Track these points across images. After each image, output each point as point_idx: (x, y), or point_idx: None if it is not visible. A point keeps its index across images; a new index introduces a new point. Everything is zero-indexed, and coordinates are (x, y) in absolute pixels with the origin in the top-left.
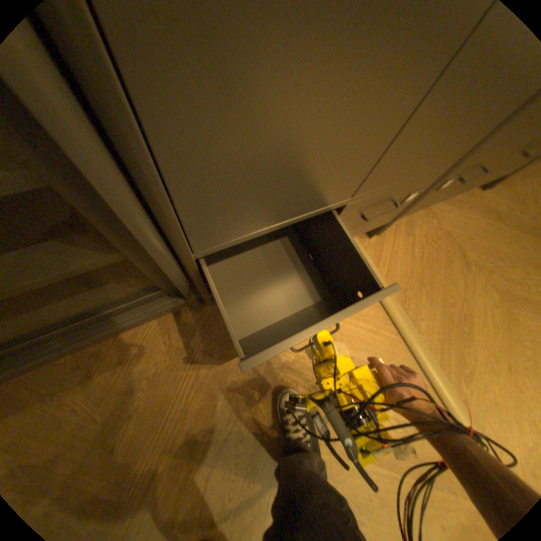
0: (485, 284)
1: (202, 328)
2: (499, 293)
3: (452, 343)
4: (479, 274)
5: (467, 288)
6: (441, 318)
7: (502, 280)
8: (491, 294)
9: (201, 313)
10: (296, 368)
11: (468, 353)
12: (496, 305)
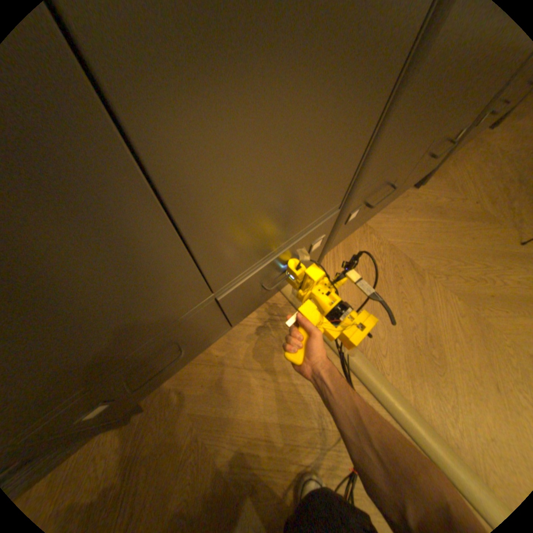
0: (443, 292)
1: (132, 444)
2: (461, 297)
3: (423, 375)
4: (435, 282)
5: (425, 302)
6: (404, 348)
7: (461, 282)
8: (452, 302)
9: (127, 425)
10: (248, 463)
11: (444, 383)
12: (462, 313)
